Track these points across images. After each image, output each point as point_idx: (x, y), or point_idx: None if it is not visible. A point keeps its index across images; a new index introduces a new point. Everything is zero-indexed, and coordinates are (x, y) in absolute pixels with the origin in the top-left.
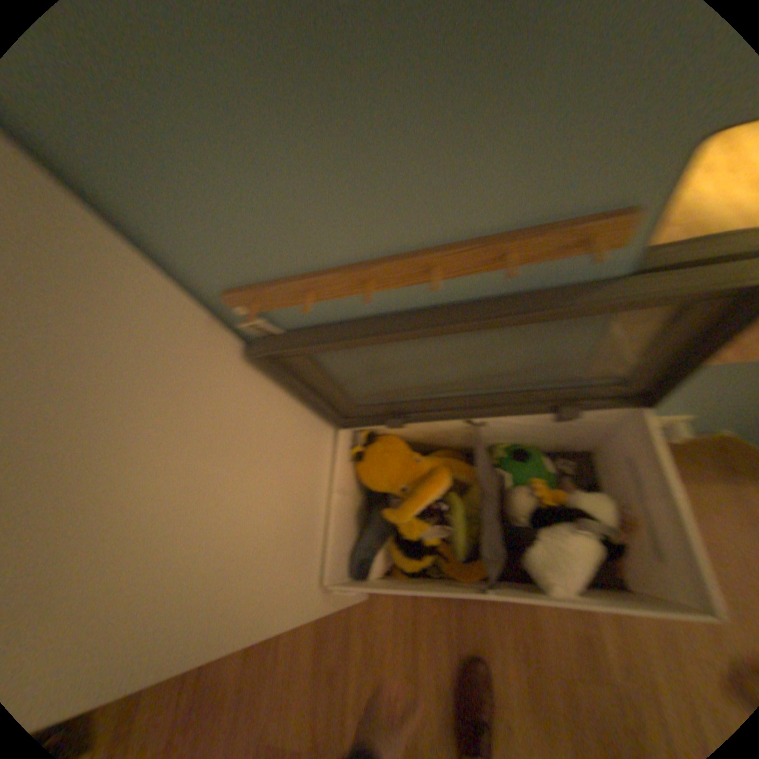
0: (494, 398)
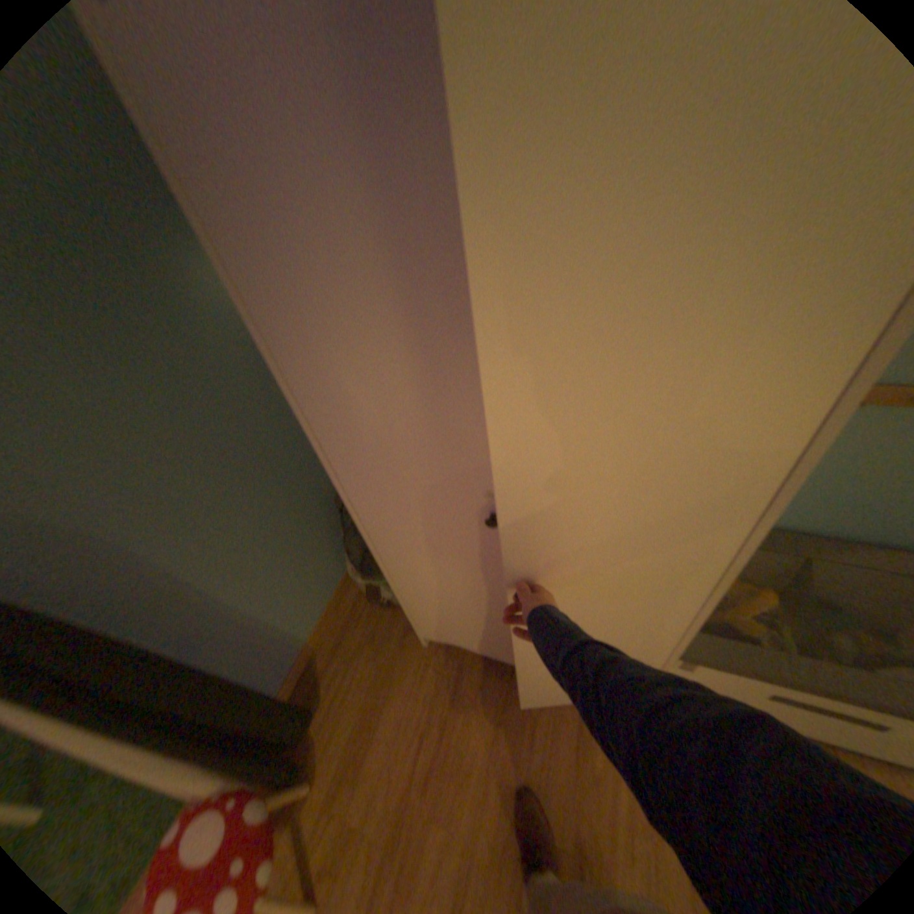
0: (841, 533)
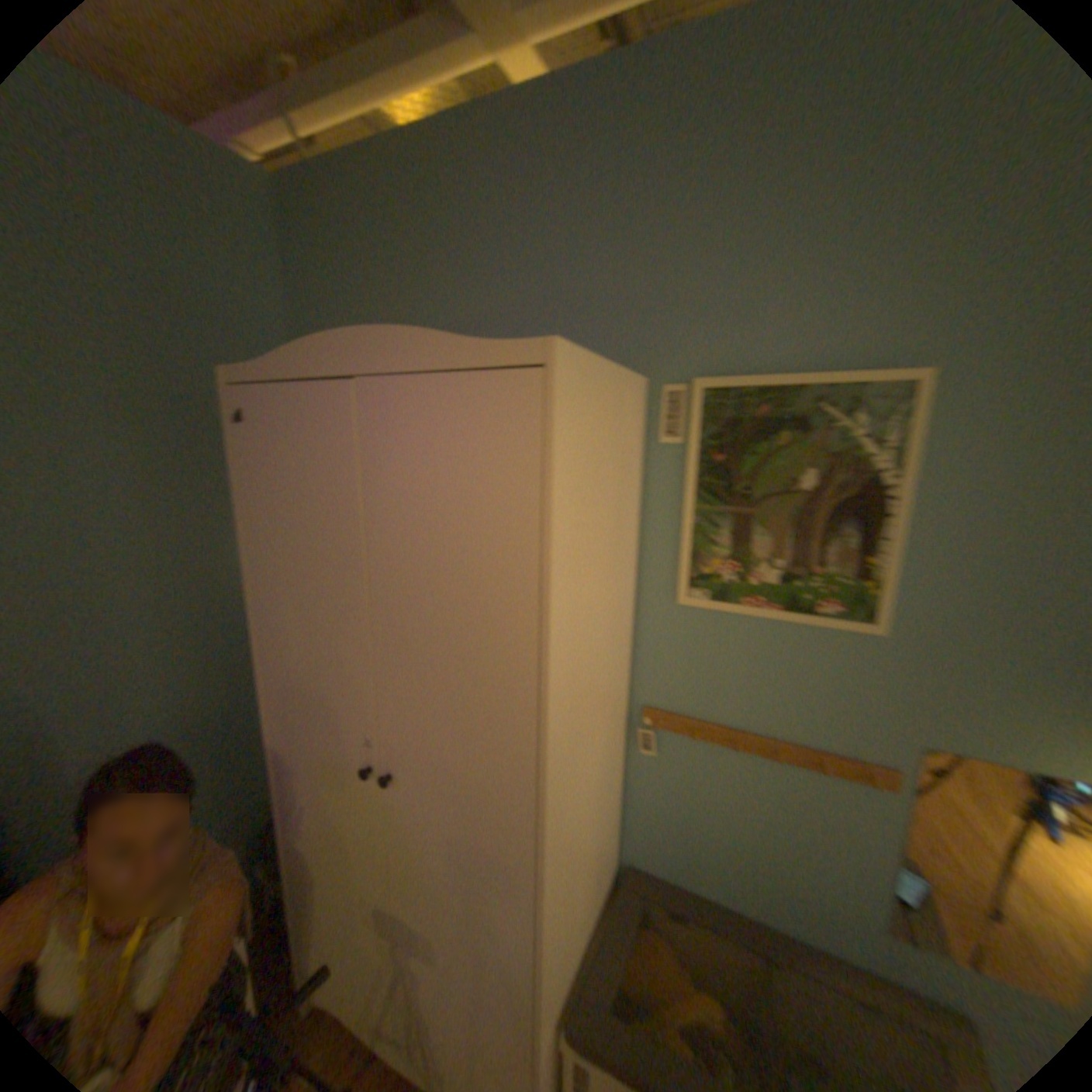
0: (795, 936)
